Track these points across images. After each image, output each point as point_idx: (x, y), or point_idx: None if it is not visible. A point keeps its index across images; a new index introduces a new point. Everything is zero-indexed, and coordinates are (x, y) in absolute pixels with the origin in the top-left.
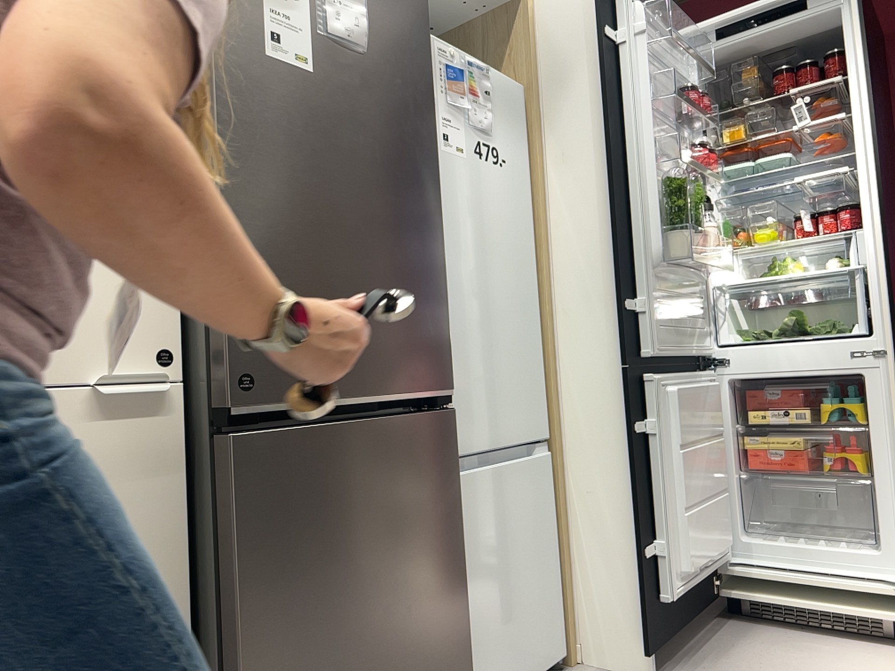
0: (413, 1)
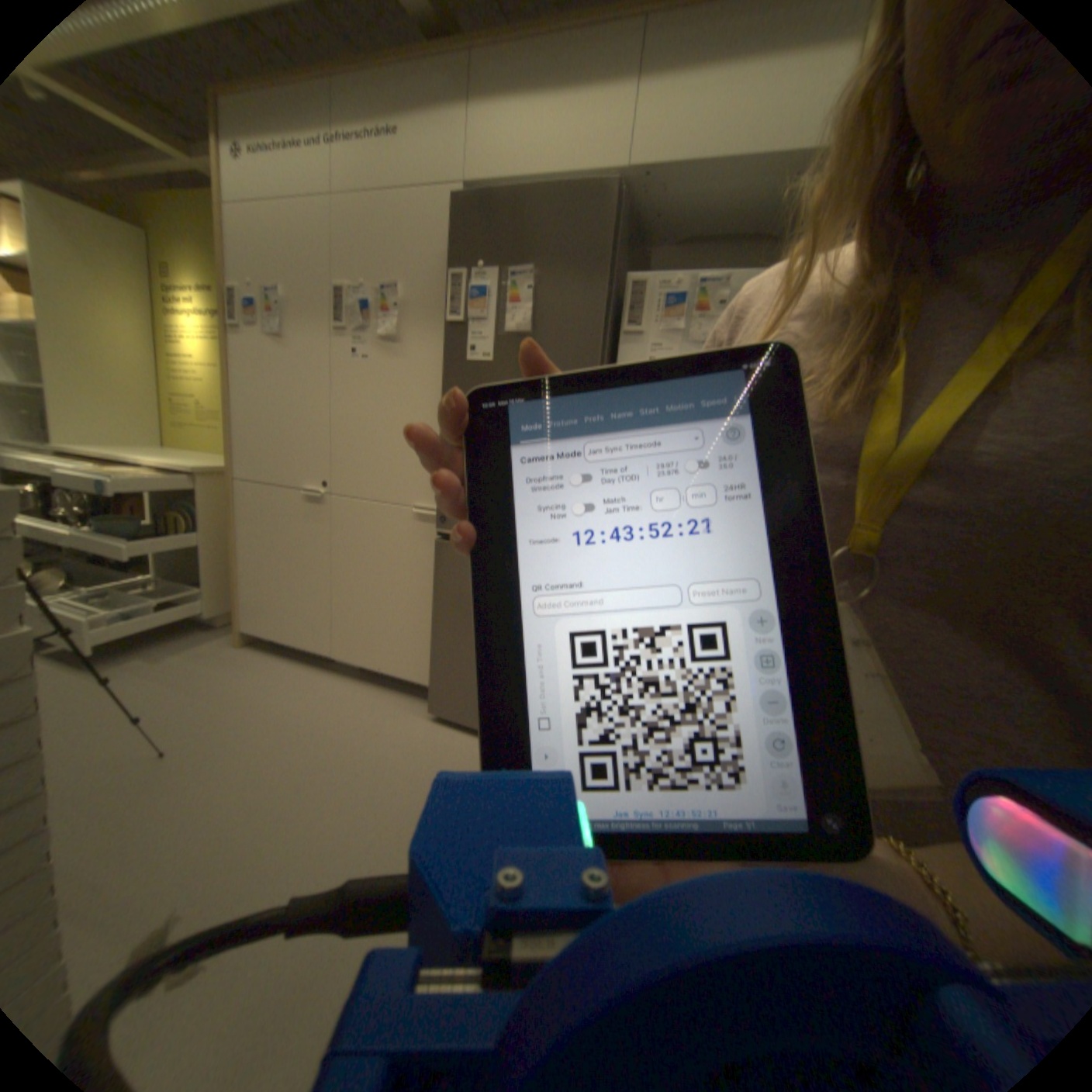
0: (590, 271)
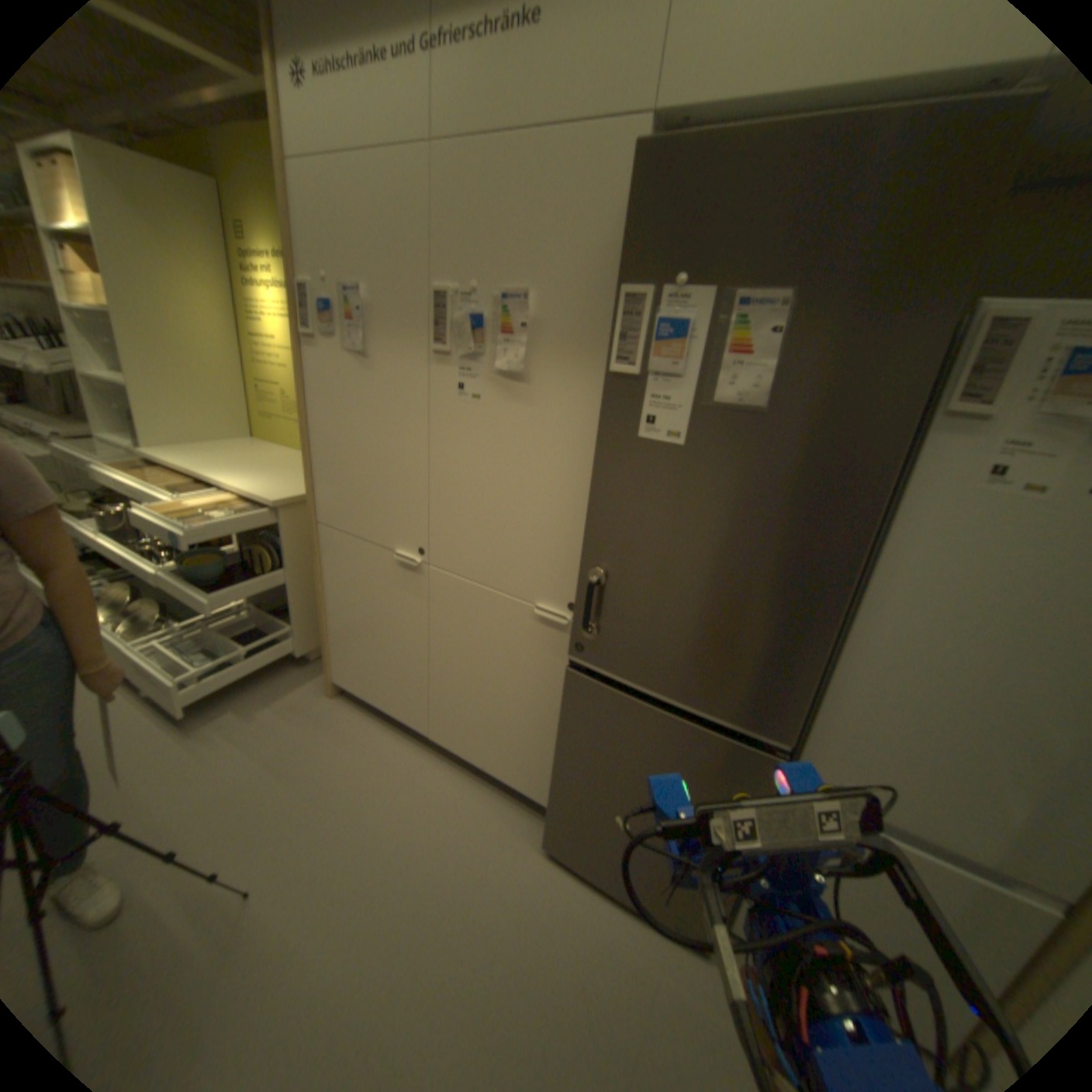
0: (915, 305)
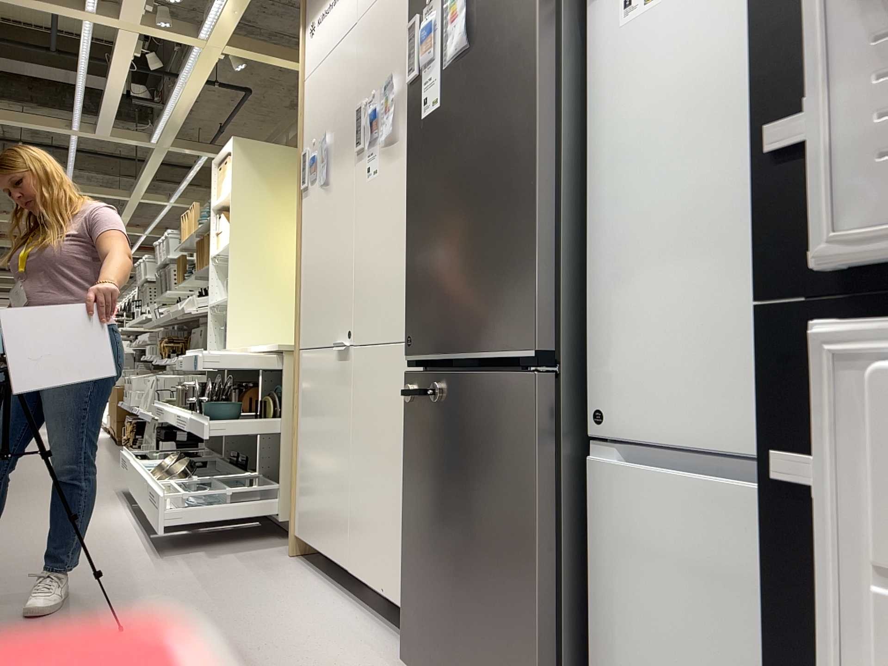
0: None
